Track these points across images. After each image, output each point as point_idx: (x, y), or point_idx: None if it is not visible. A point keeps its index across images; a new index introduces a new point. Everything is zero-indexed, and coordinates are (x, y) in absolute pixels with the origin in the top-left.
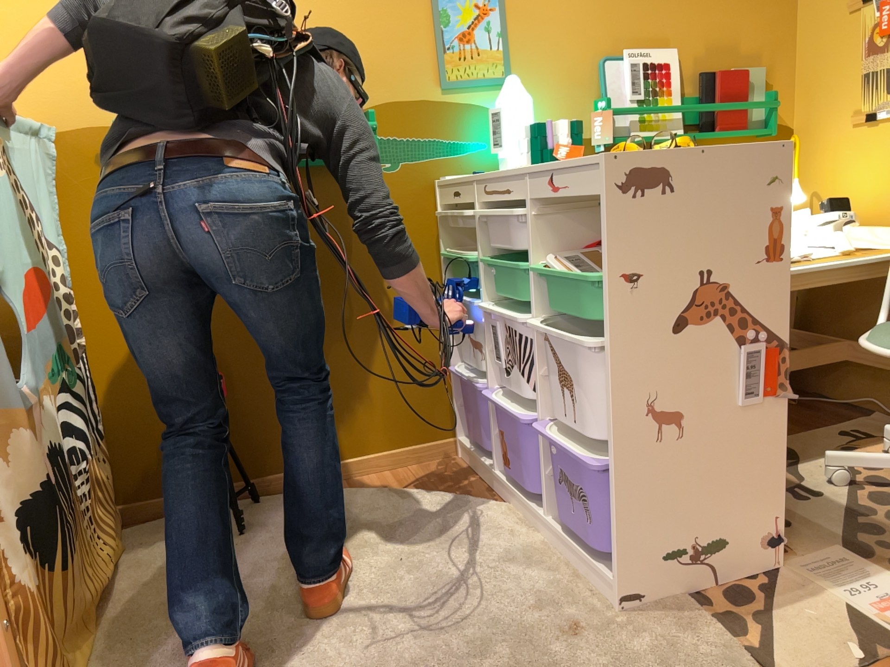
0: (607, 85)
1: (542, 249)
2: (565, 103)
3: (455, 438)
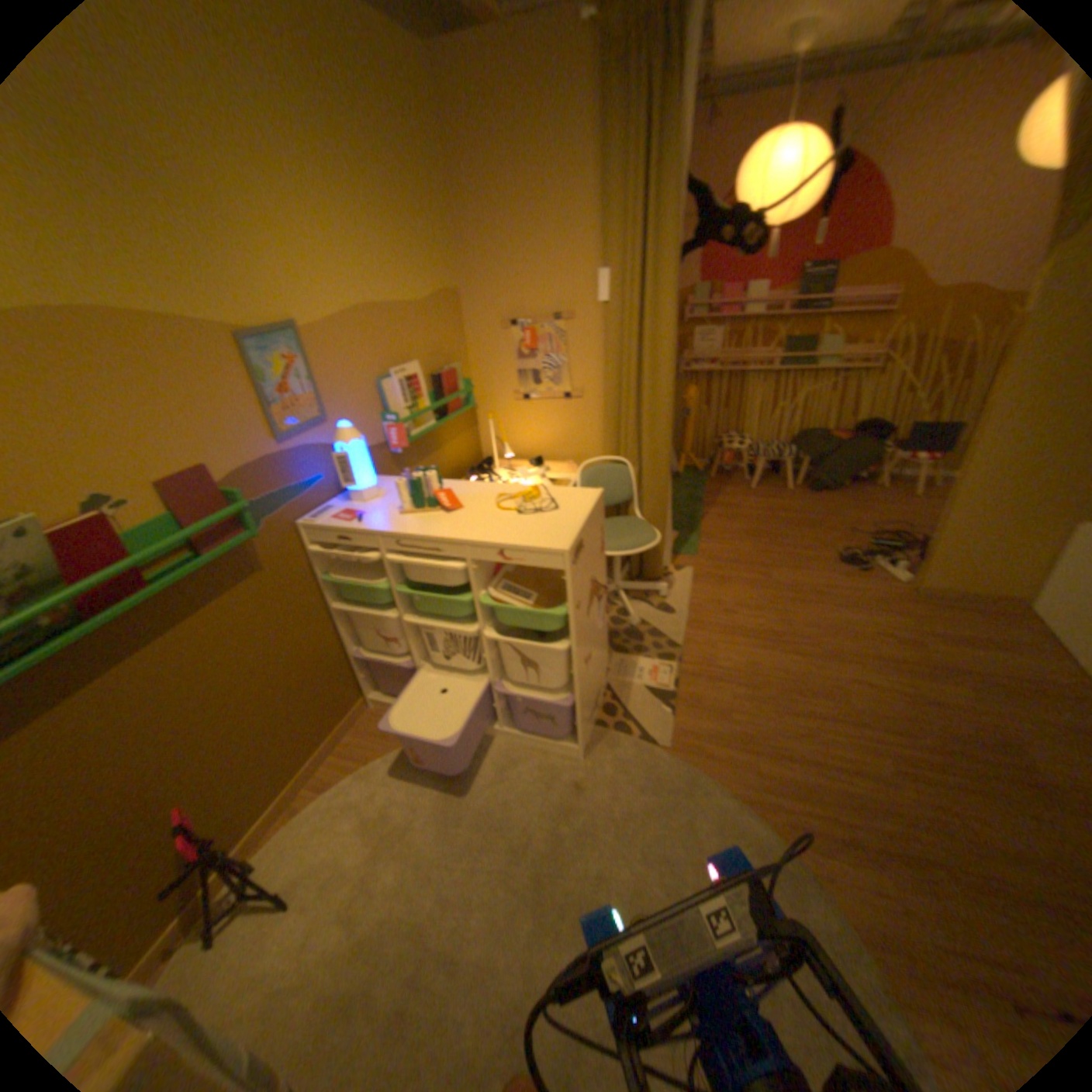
0: (388, 399)
1: (480, 583)
2: (365, 421)
3: (363, 698)
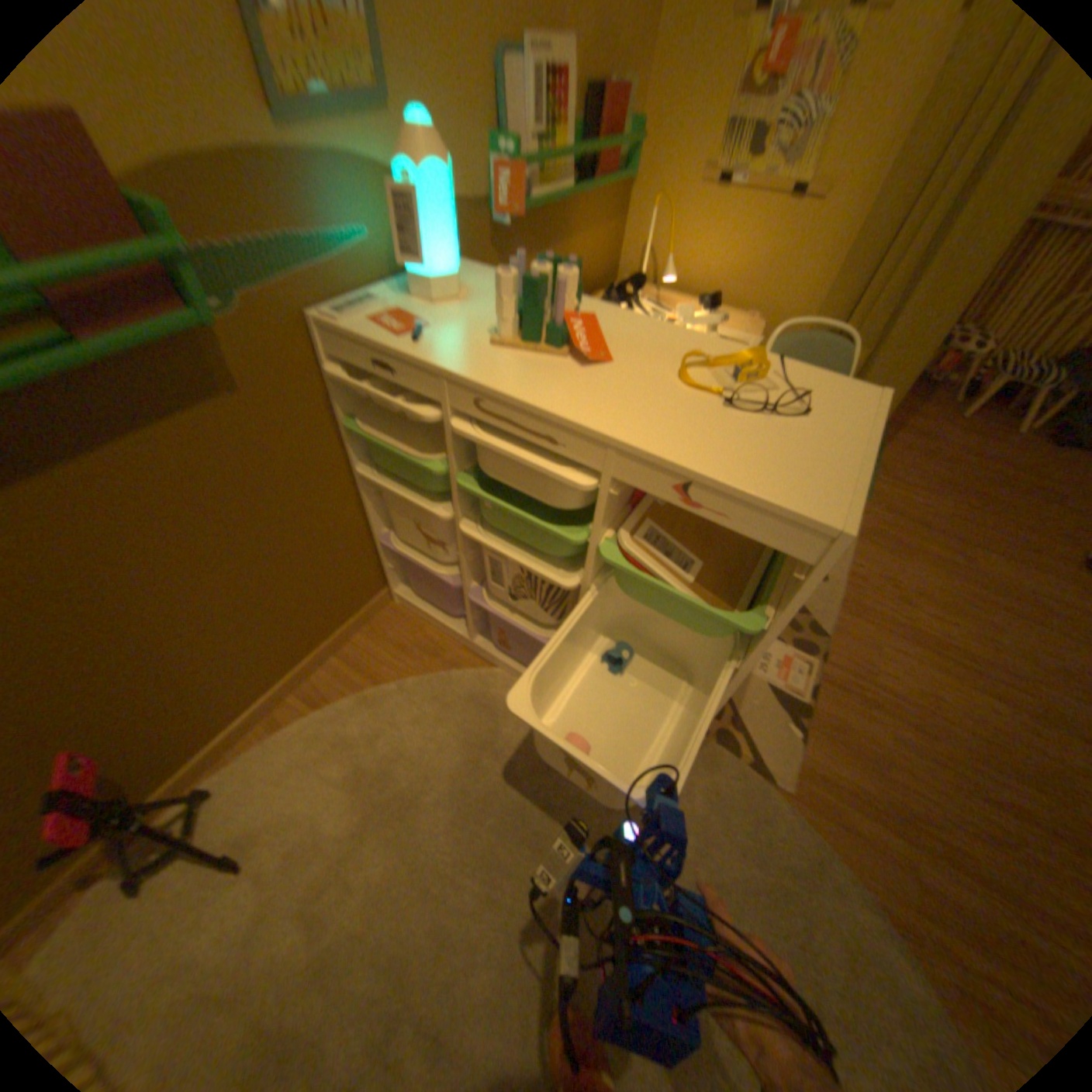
0: (508, 99)
1: (608, 516)
2: (458, 132)
3: (387, 587)
